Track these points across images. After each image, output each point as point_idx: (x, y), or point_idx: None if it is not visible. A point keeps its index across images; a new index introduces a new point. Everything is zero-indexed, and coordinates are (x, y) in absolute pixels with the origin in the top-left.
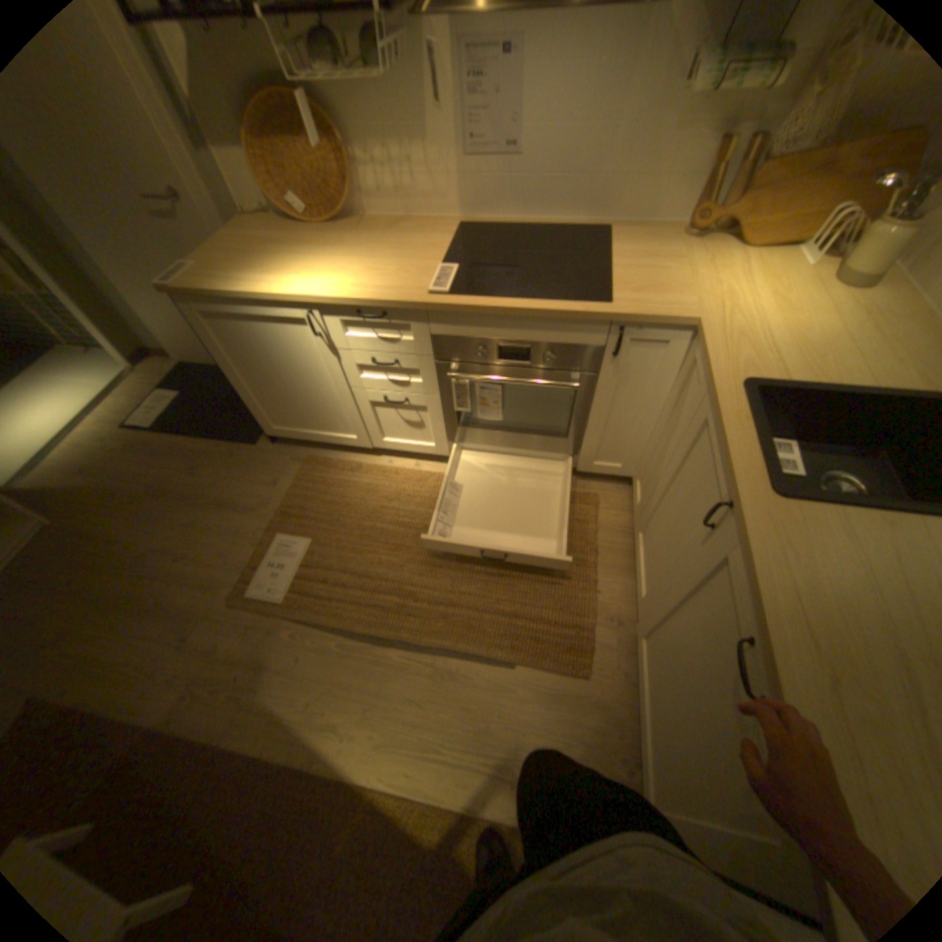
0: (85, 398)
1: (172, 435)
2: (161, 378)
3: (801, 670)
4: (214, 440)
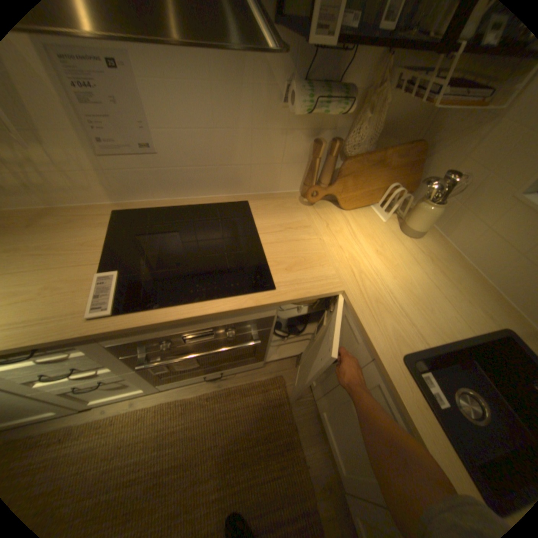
0: None
1: None
2: None
3: None
4: None
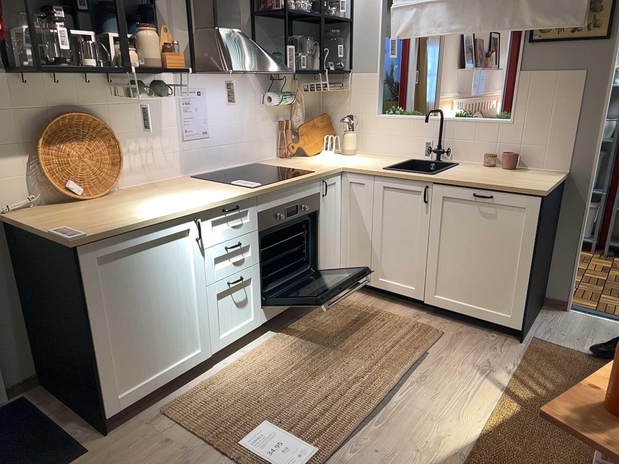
0: None
1: None
2: None
3: (488, 182)
4: None
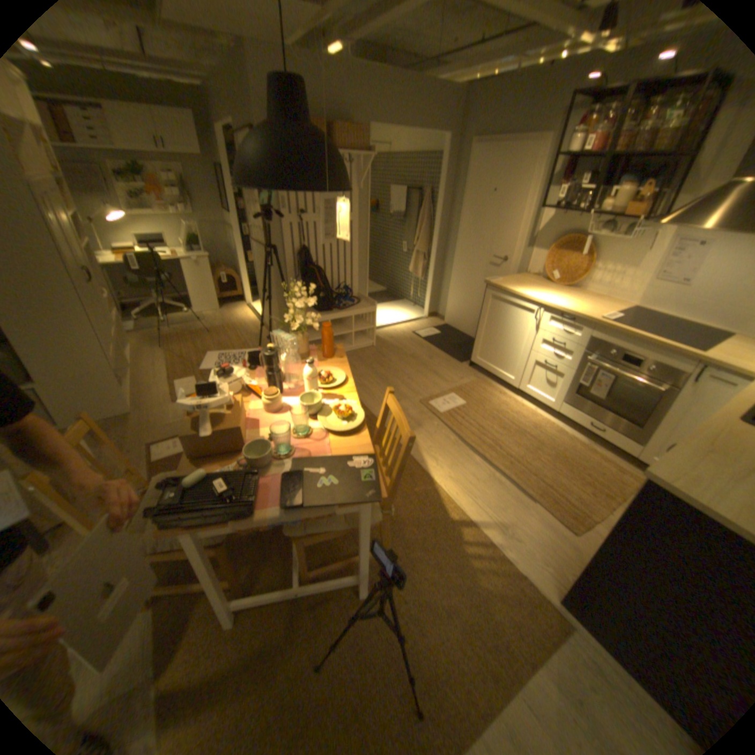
0: (406, 319)
1: (430, 344)
2: (437, 326)
3: (695, 444)
4: (446, 353)
